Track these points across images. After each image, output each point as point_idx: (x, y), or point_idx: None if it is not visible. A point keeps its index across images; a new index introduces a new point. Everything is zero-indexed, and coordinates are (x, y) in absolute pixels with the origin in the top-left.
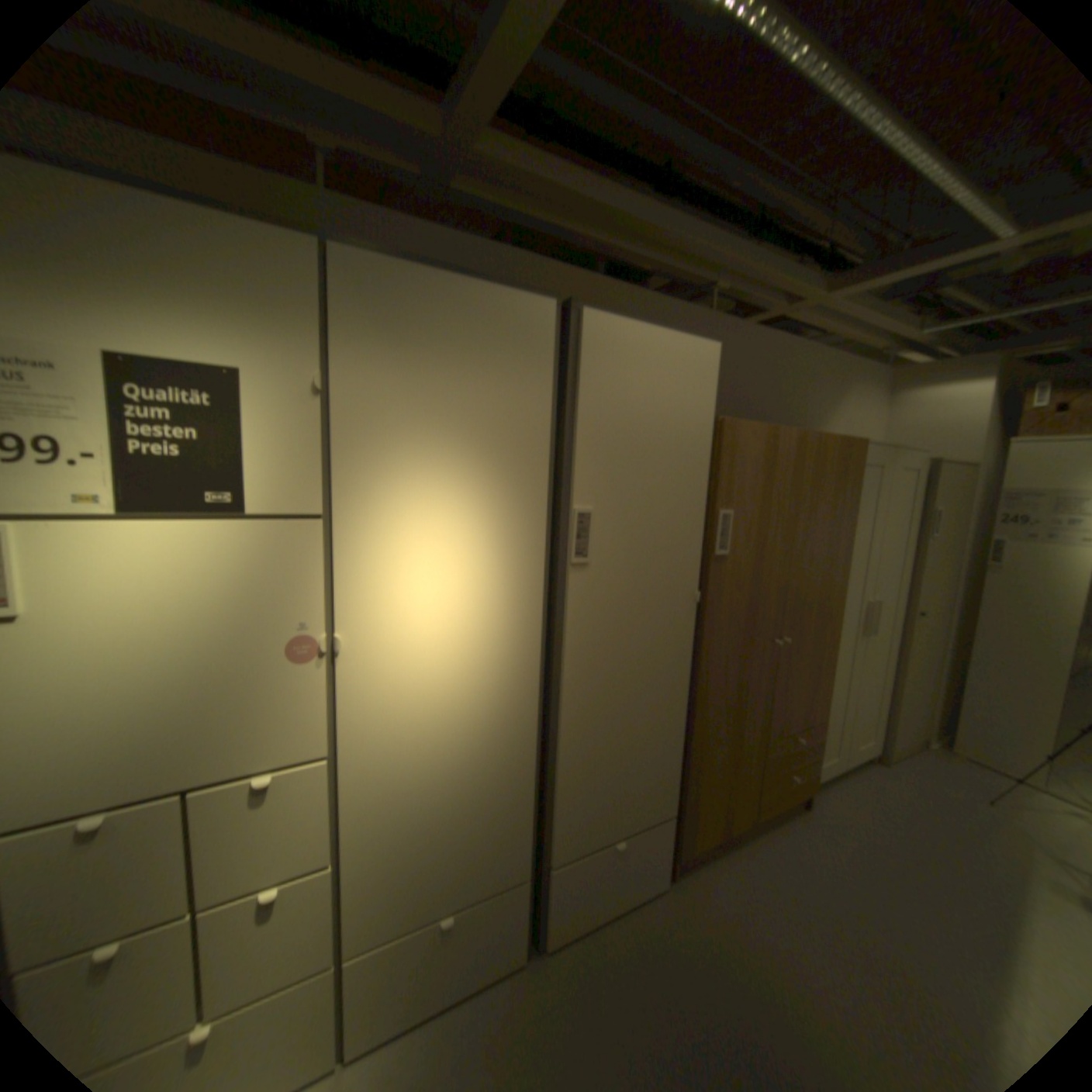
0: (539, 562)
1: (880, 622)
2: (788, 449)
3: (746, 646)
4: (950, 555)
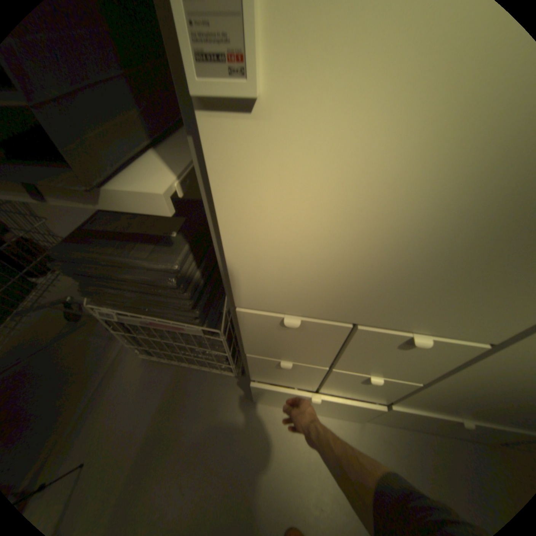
0: None
1: None
2: None
3: None
4: None
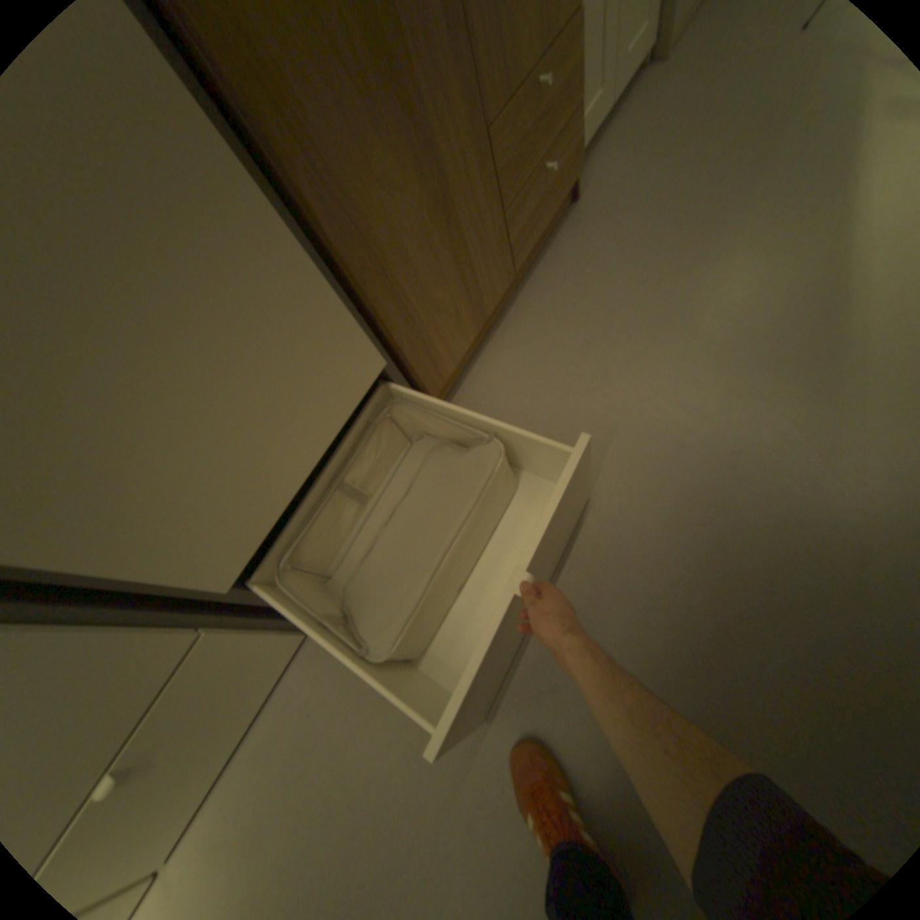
0: None
1: None
2: None
3: None
4: None
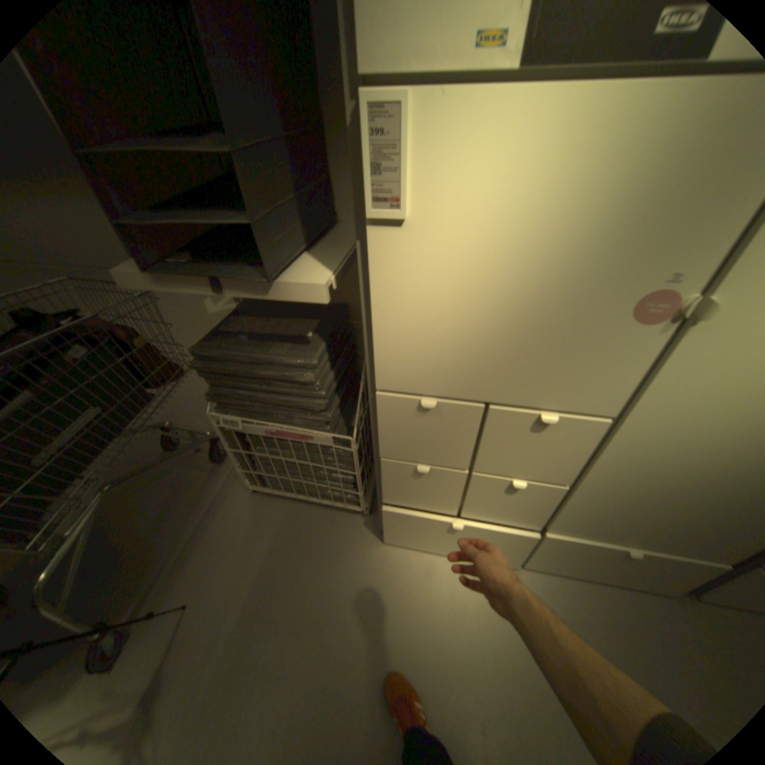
0: None
1: None
2: None
3: None
4: None
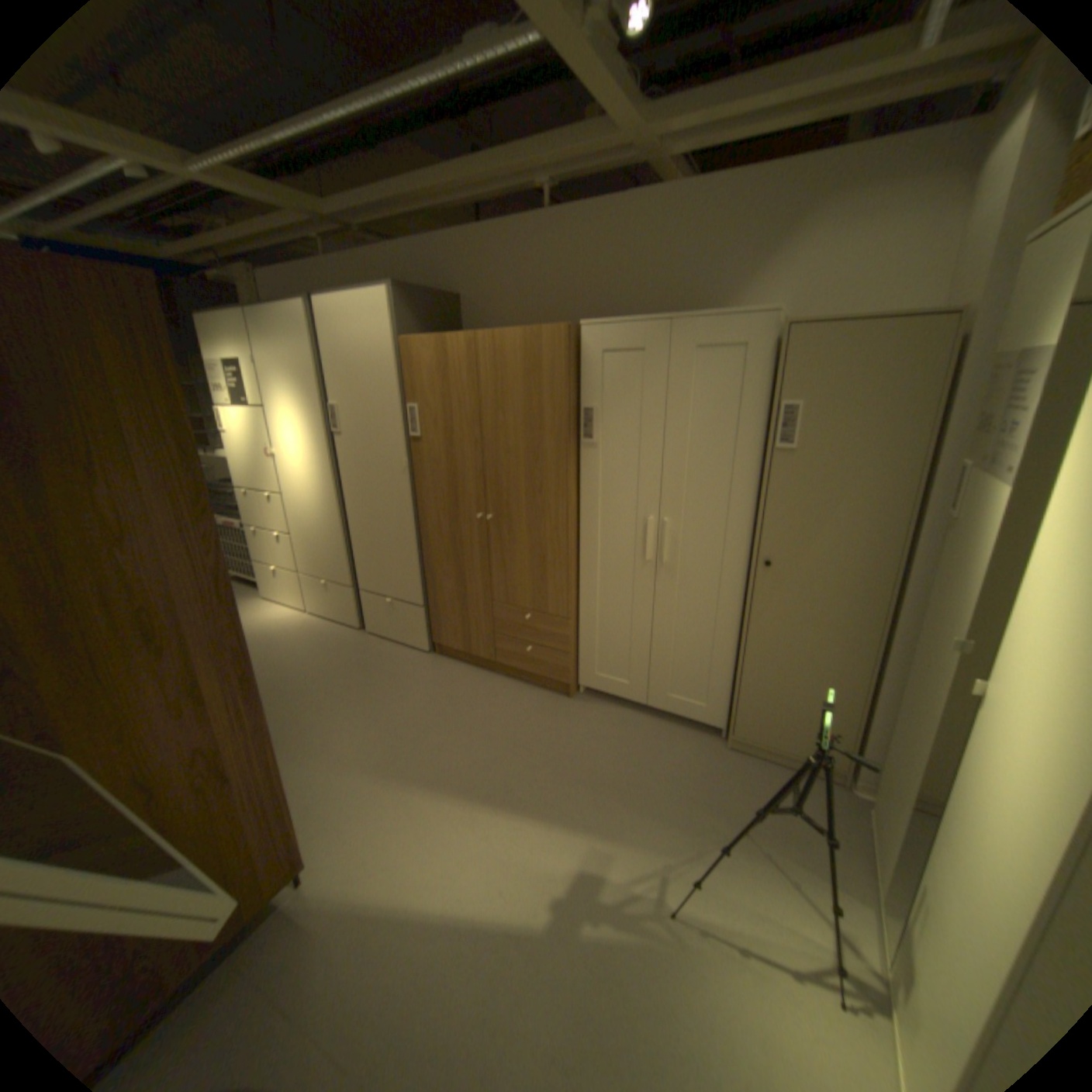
0: (323, 431)
1: (665, 547)
2: (457, 353)
3: (453, 510)
4: (849, 482)
